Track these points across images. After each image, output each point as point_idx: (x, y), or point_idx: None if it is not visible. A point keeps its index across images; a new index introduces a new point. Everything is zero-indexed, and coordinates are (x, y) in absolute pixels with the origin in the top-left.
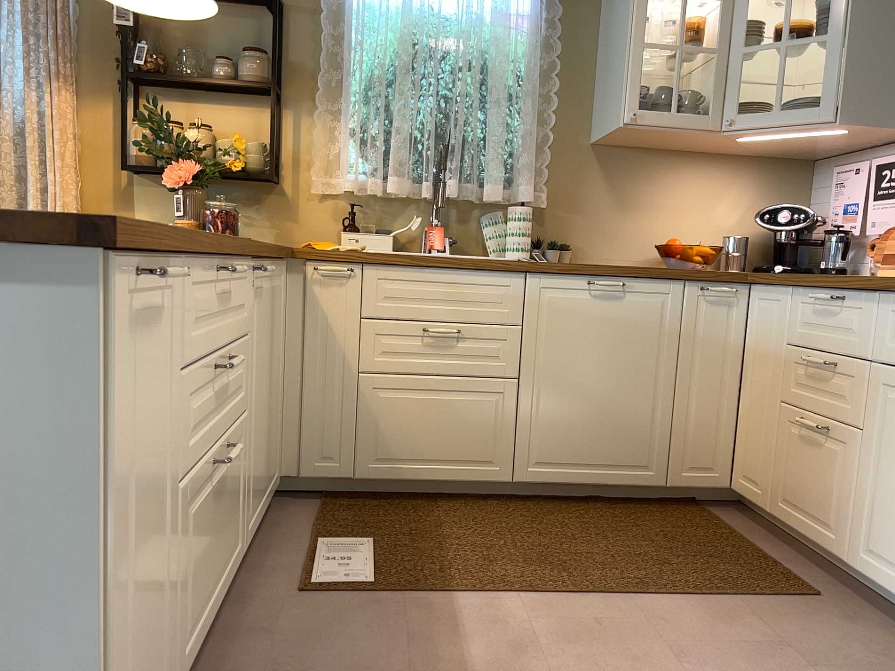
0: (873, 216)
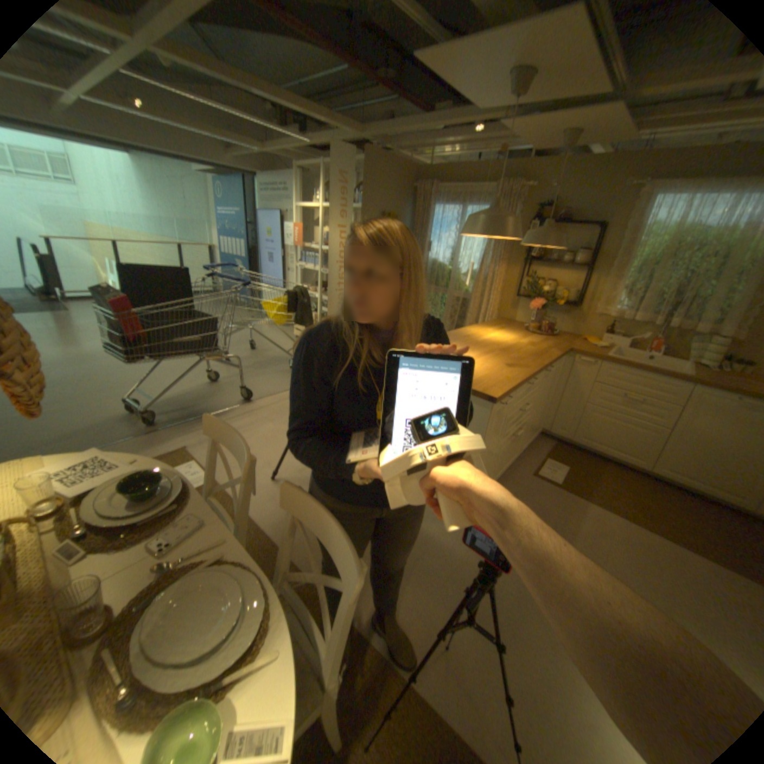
0: None
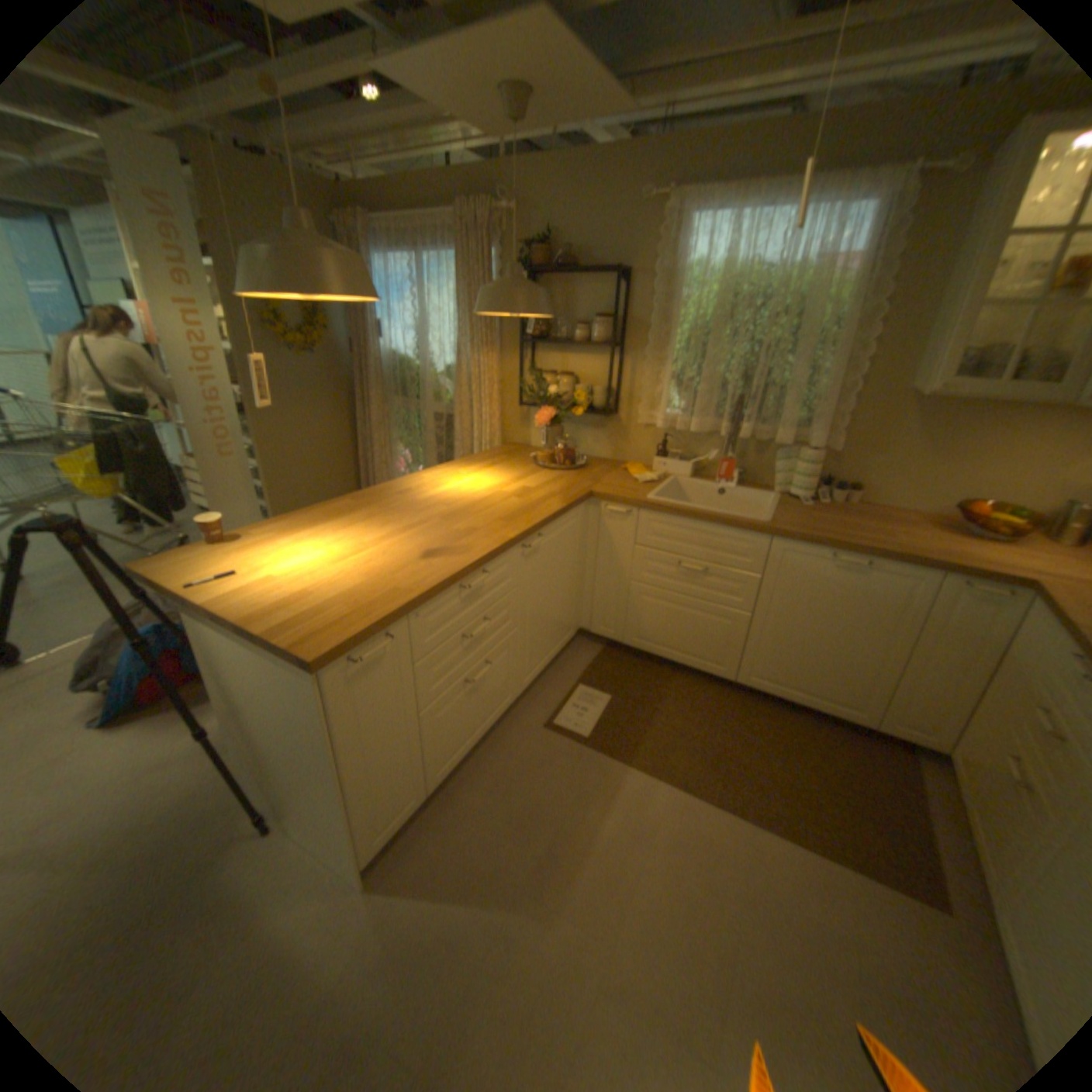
0: None
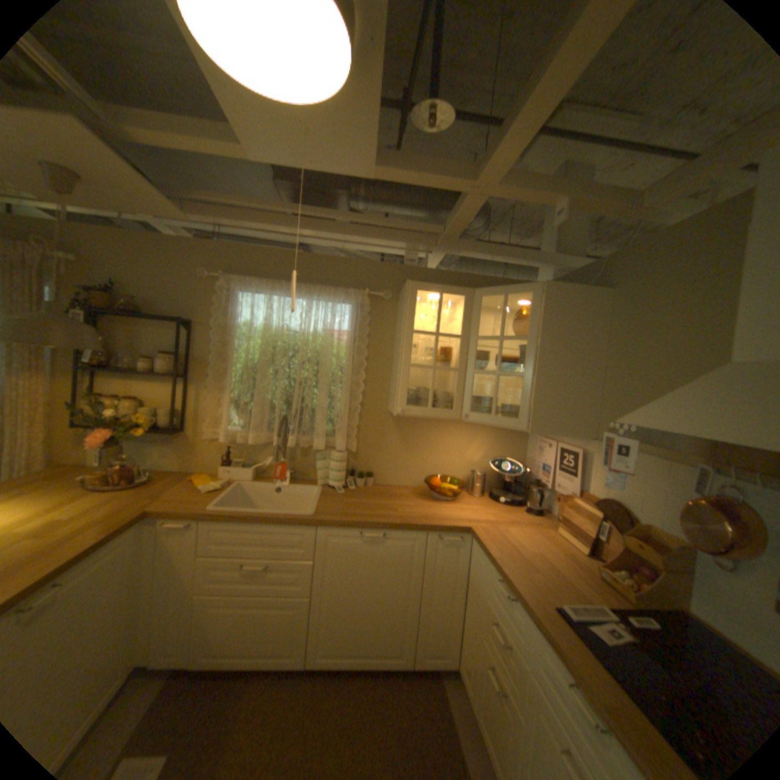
0: (558, 480)
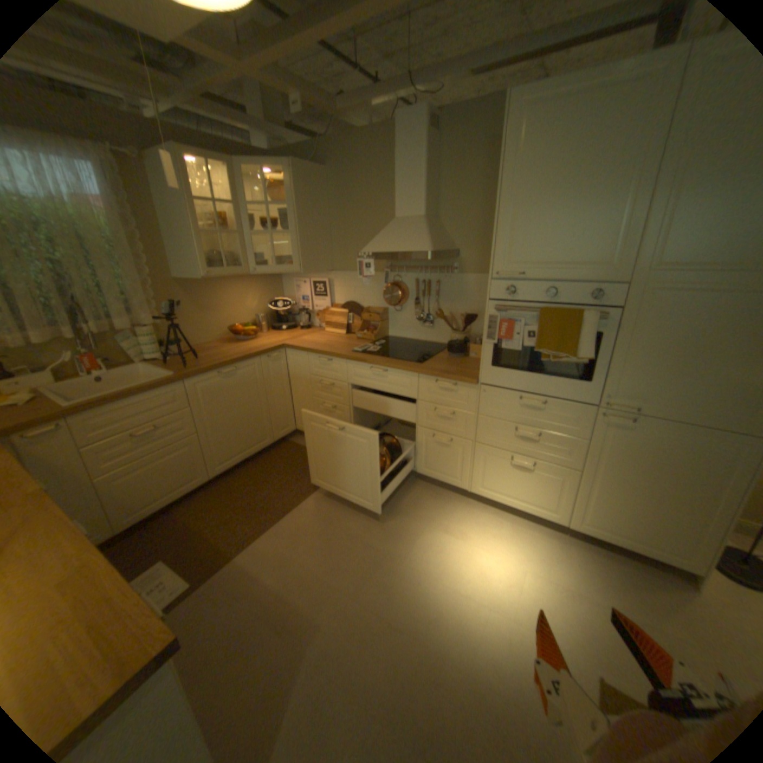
0: (315, 303)
